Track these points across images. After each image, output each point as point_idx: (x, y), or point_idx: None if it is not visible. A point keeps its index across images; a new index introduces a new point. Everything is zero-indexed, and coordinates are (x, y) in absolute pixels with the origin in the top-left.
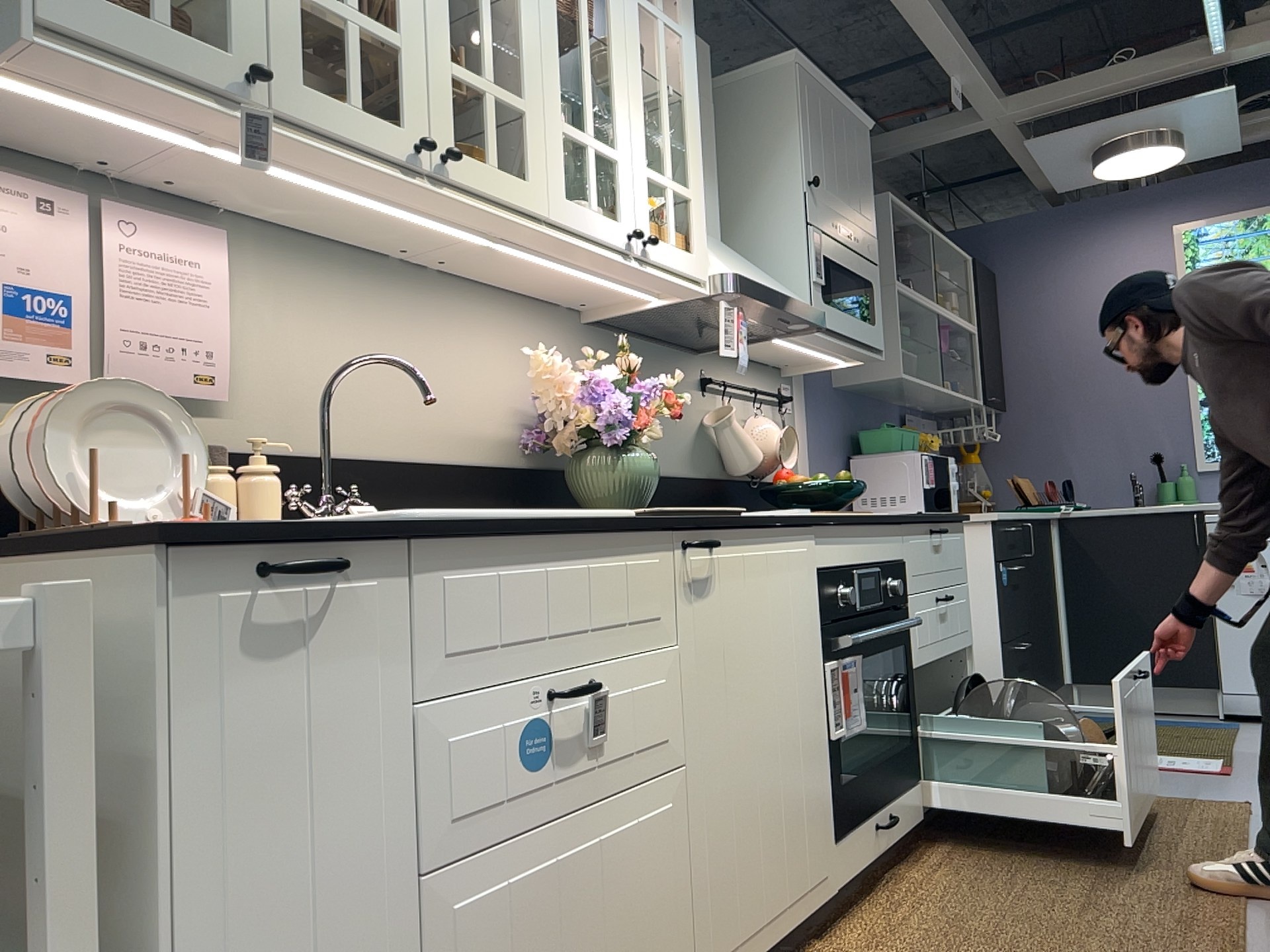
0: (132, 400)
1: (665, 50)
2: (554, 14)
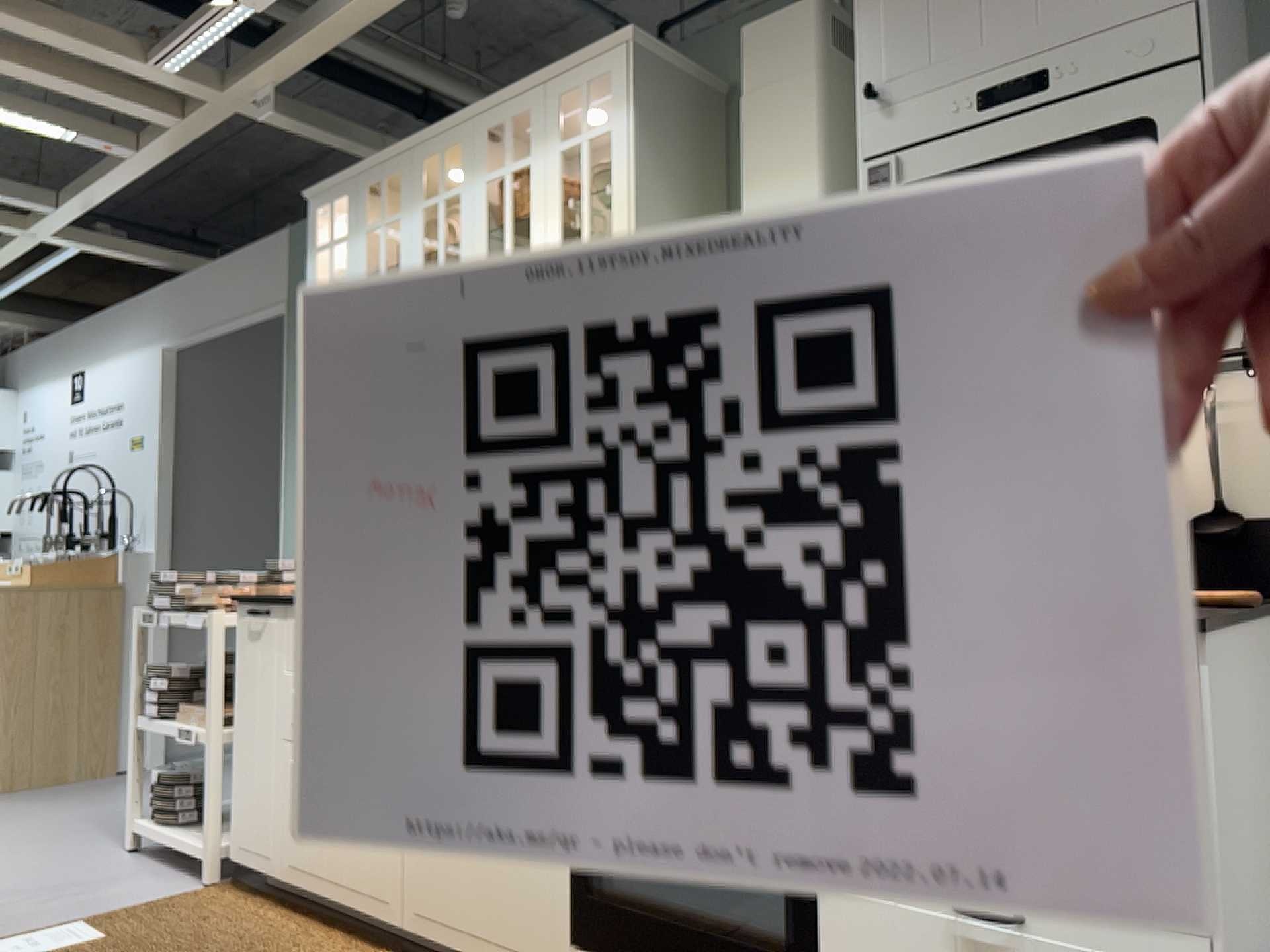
0: None
1: (586, 165)
2: (482, 240)
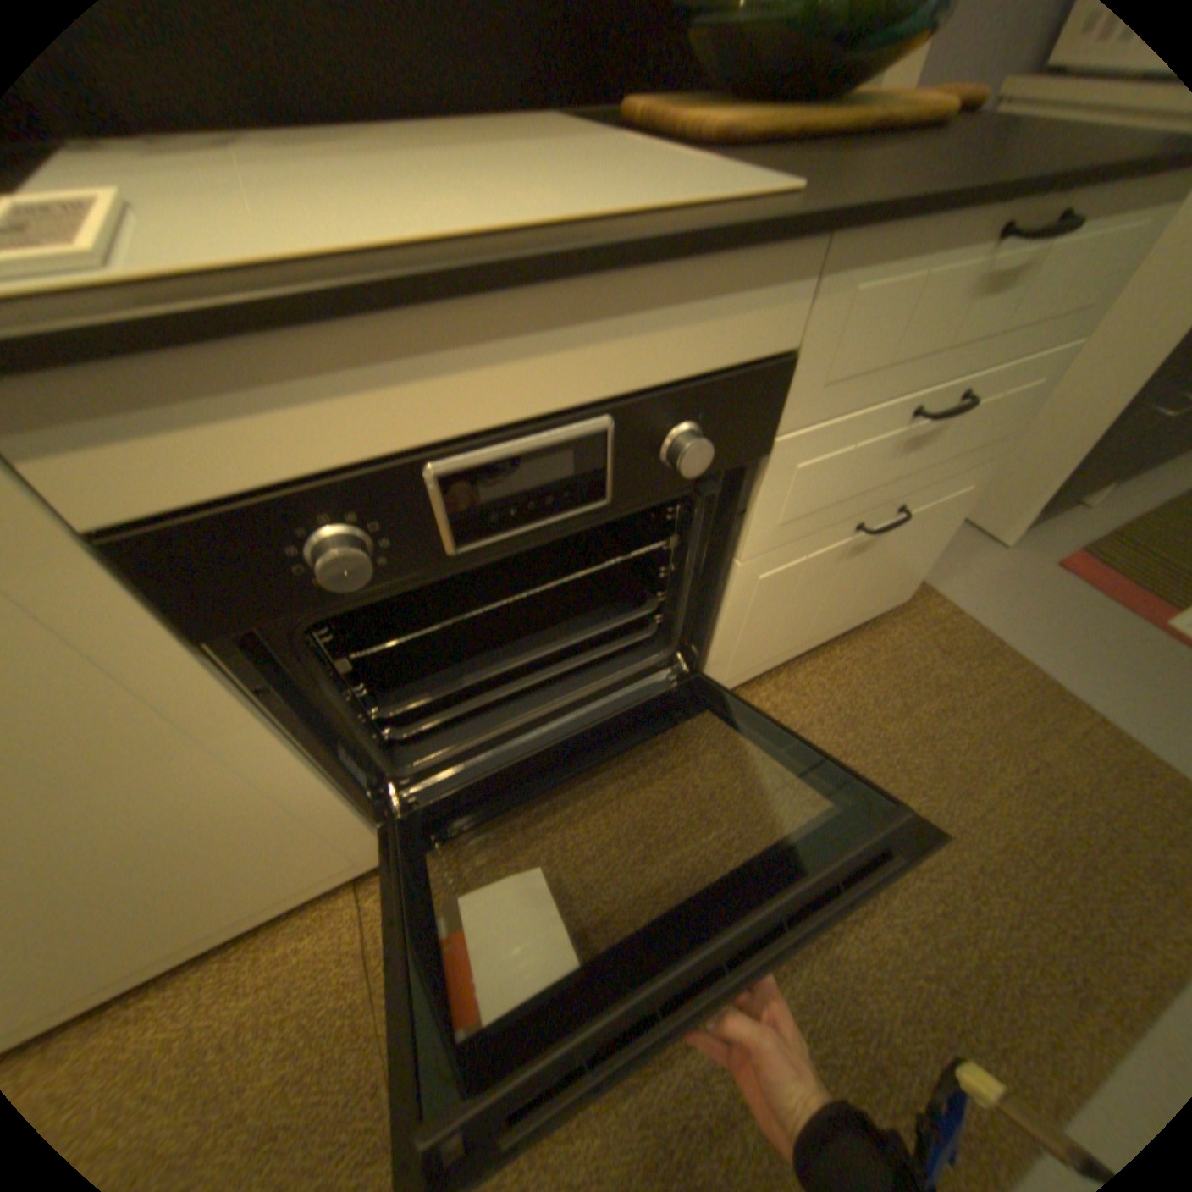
0: None
1: None
2: None
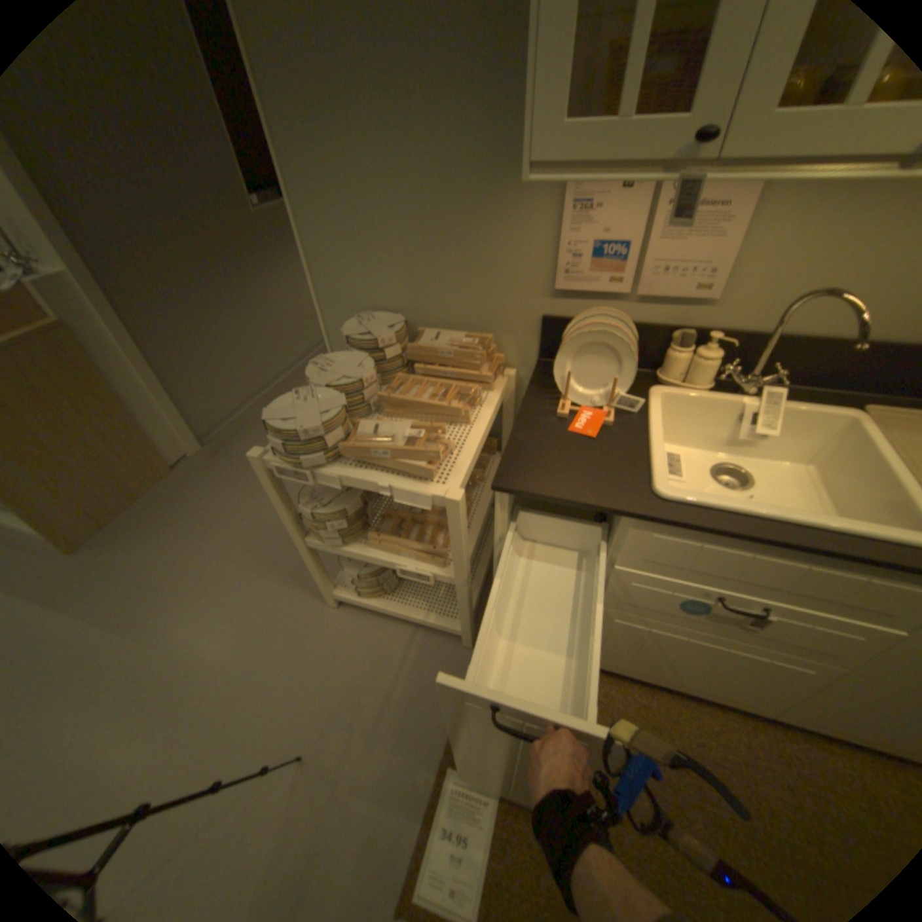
0: (614, 335)
1: None
2: None
